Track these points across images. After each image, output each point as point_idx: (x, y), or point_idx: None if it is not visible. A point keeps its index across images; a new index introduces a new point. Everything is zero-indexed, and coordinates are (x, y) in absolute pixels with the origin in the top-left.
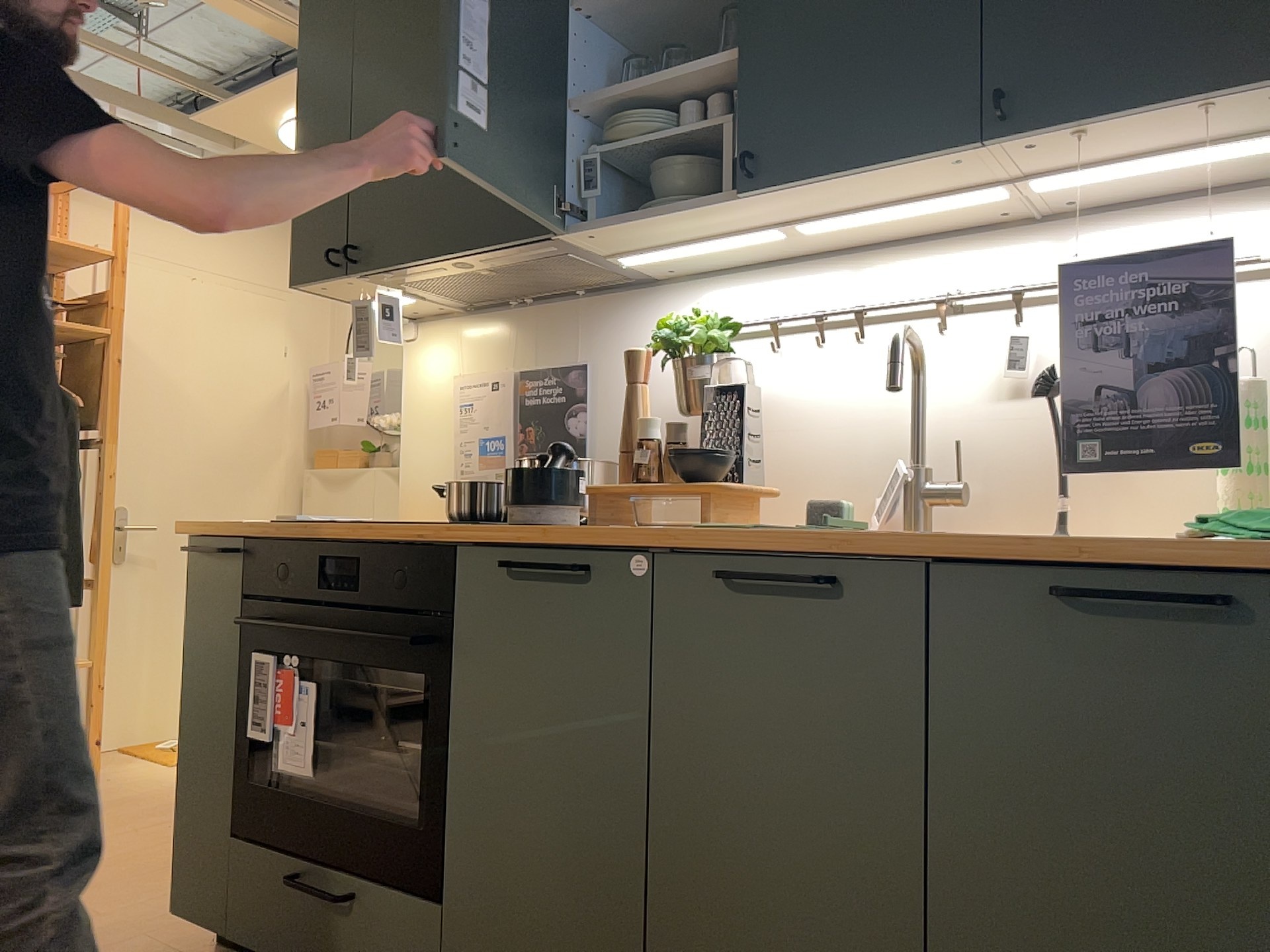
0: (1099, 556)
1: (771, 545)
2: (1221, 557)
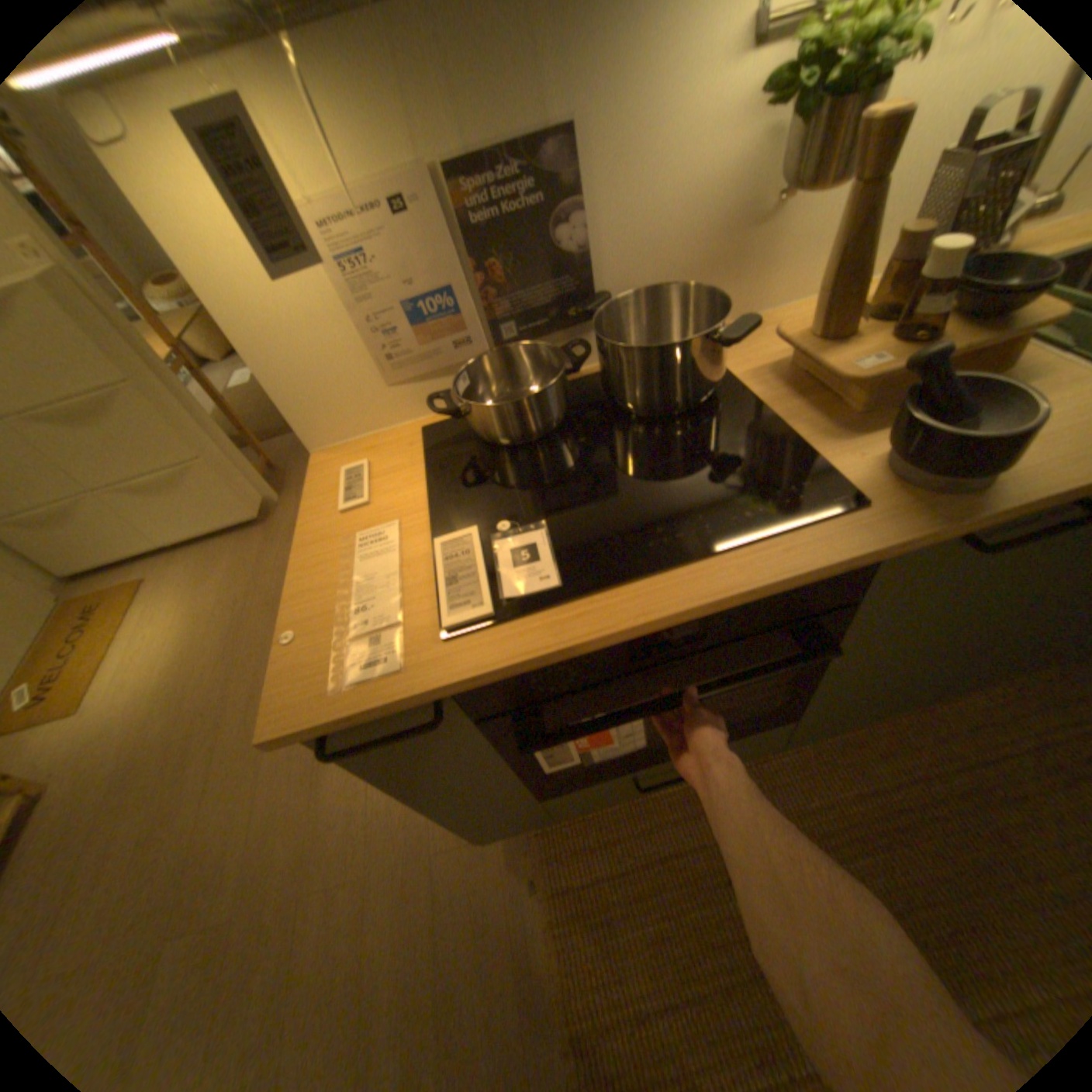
0: None
1: None
2: None
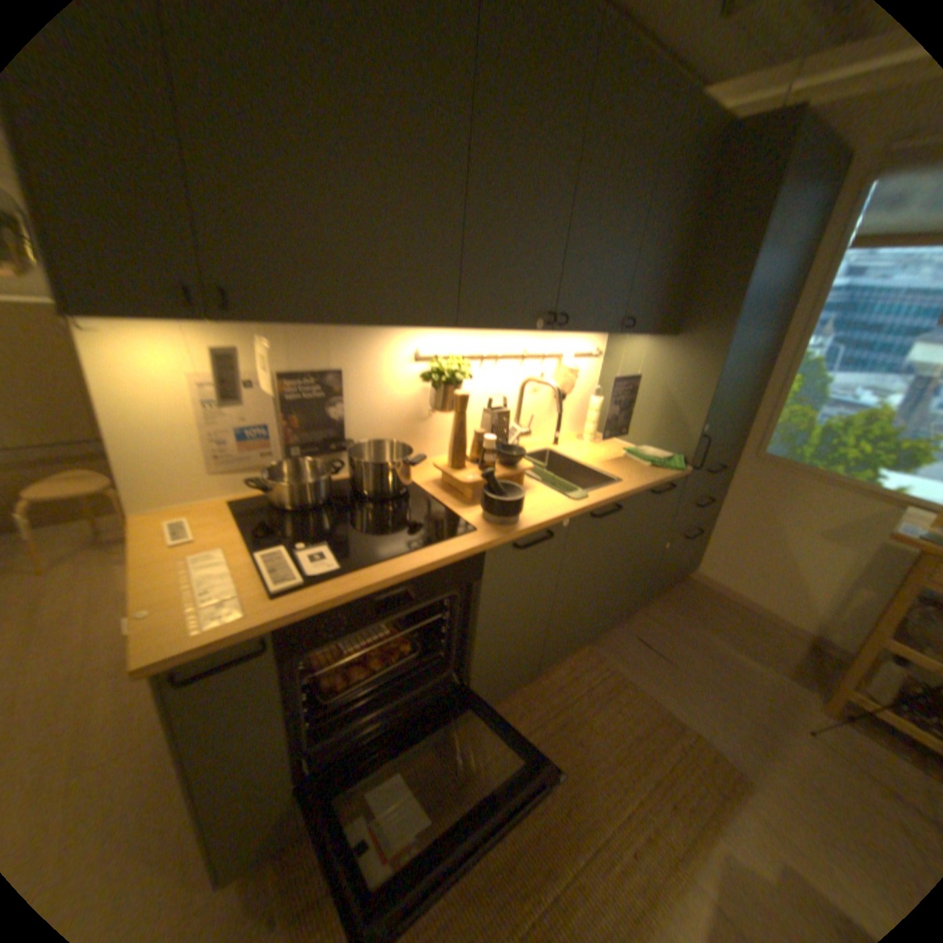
0: (661, 482)
1: (601, 499)
2: (669, 475)
